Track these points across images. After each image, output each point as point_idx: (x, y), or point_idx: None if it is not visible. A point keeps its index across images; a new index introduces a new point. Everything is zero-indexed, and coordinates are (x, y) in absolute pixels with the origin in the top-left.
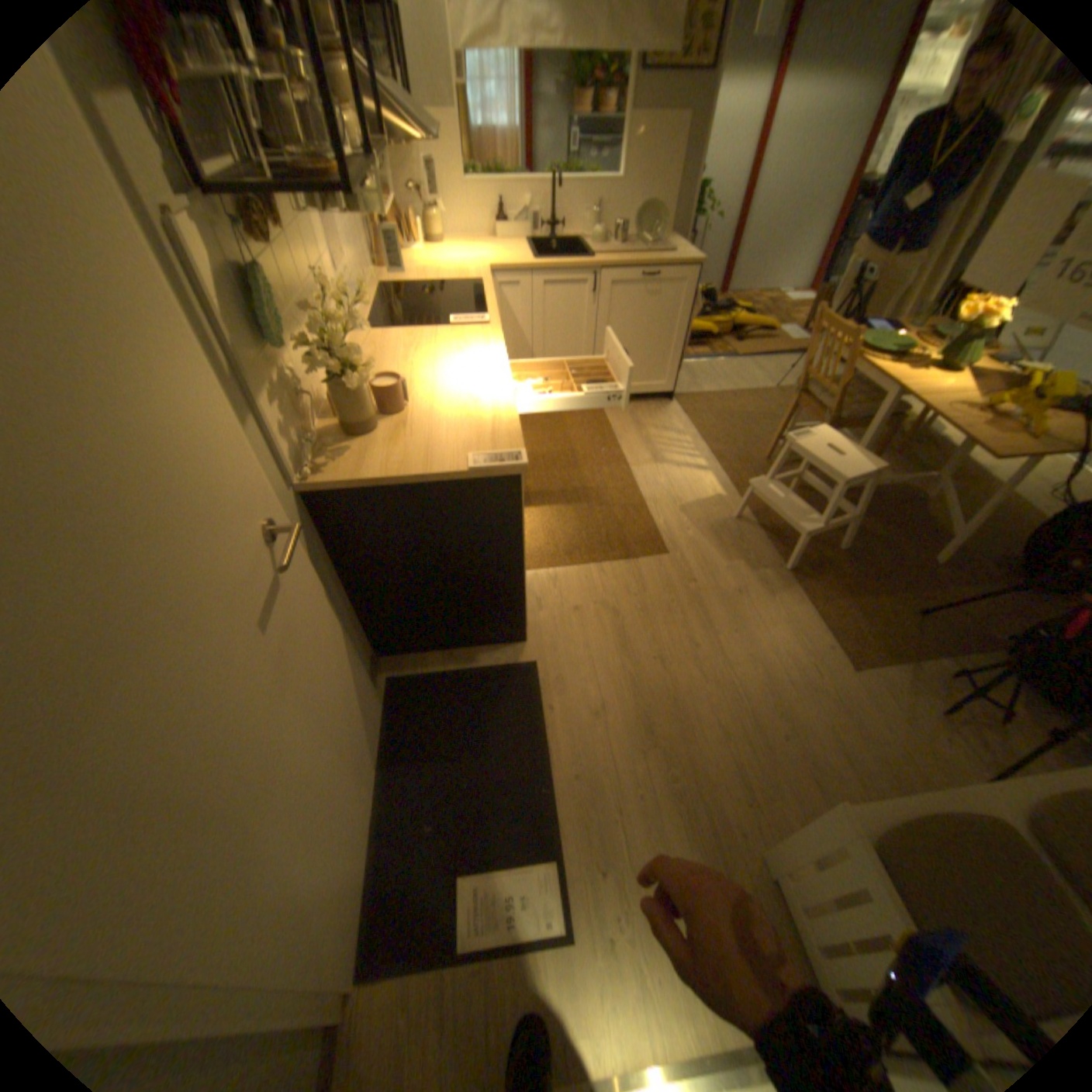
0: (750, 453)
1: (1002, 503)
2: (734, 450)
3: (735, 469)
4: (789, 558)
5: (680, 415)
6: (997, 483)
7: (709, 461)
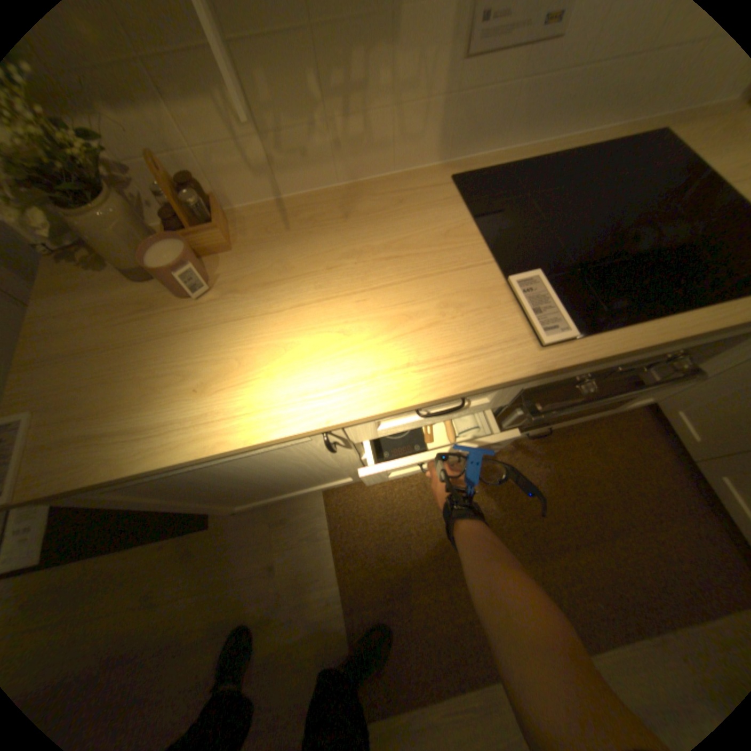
0: None
1: None
2: None
3: None
4: None
5: None
6: None
7: None
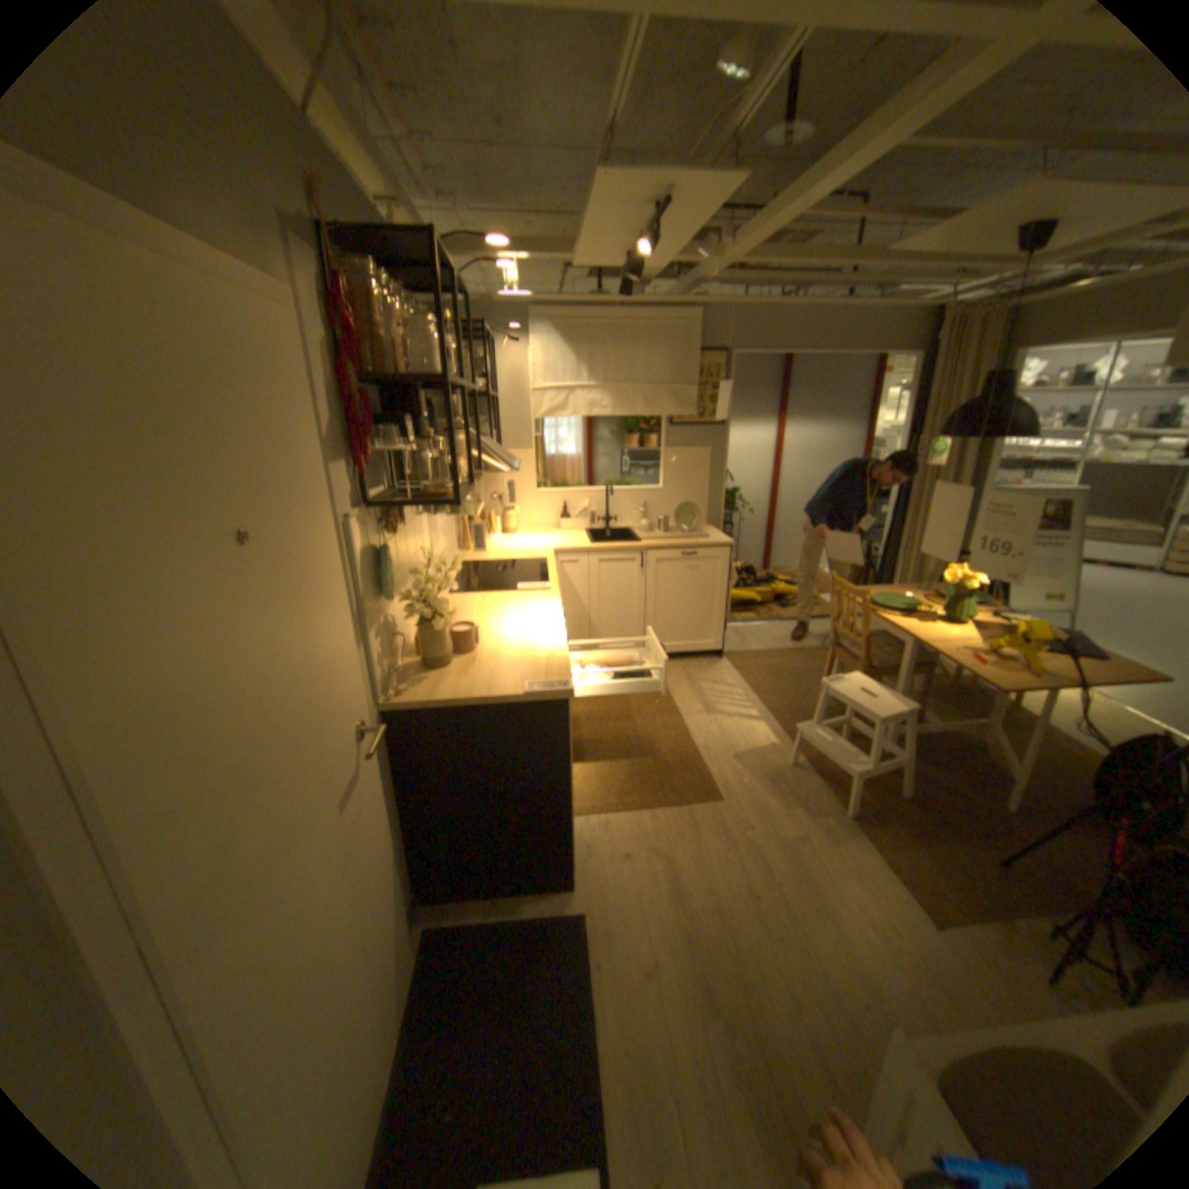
0: (800, 705)
1: (1065, 753)
2: (784, 703)
3: (786, 720)
4: (849, 807)
5: (729, 672)
6: (1056, 734)
7: (760, 713)
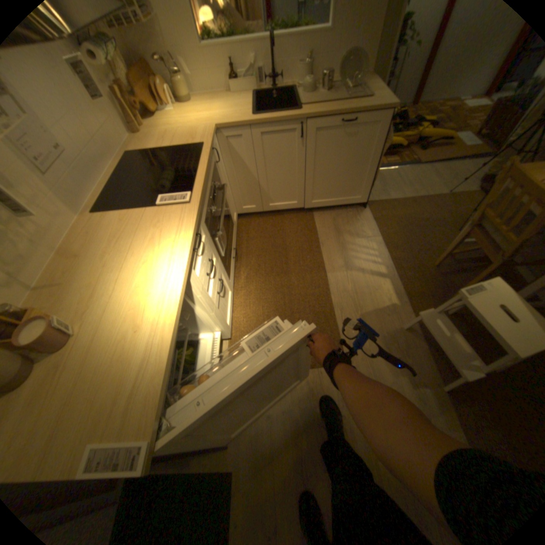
0: (422, 261)
1: None
2: (409, 259)
3: (408, 278)
4: (447, 379)
5: (370, 223)
6: None
7: (388, 269)
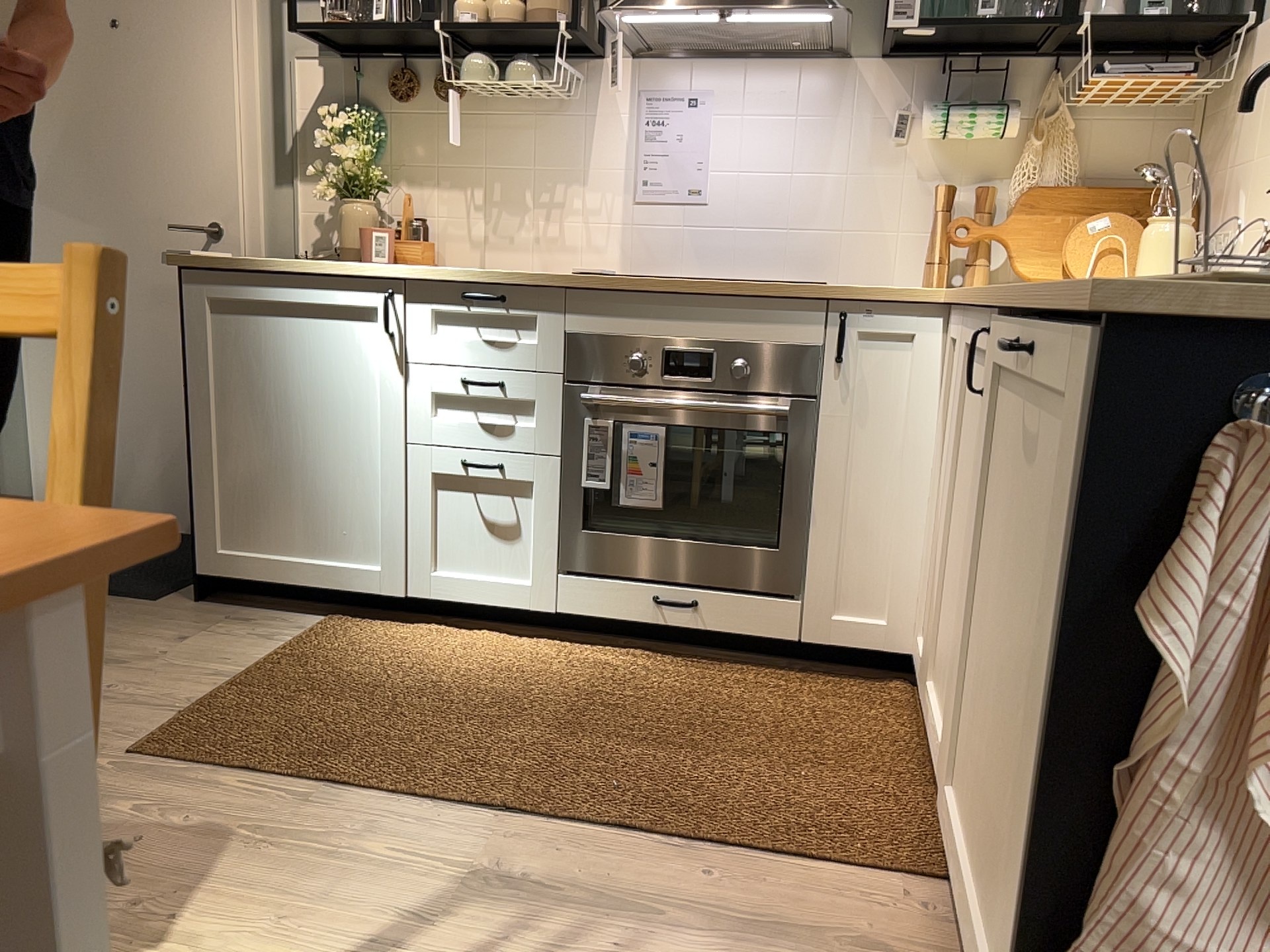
0: None
1: None
2: None
3: None
4: None
5: None
6: None
7: None
